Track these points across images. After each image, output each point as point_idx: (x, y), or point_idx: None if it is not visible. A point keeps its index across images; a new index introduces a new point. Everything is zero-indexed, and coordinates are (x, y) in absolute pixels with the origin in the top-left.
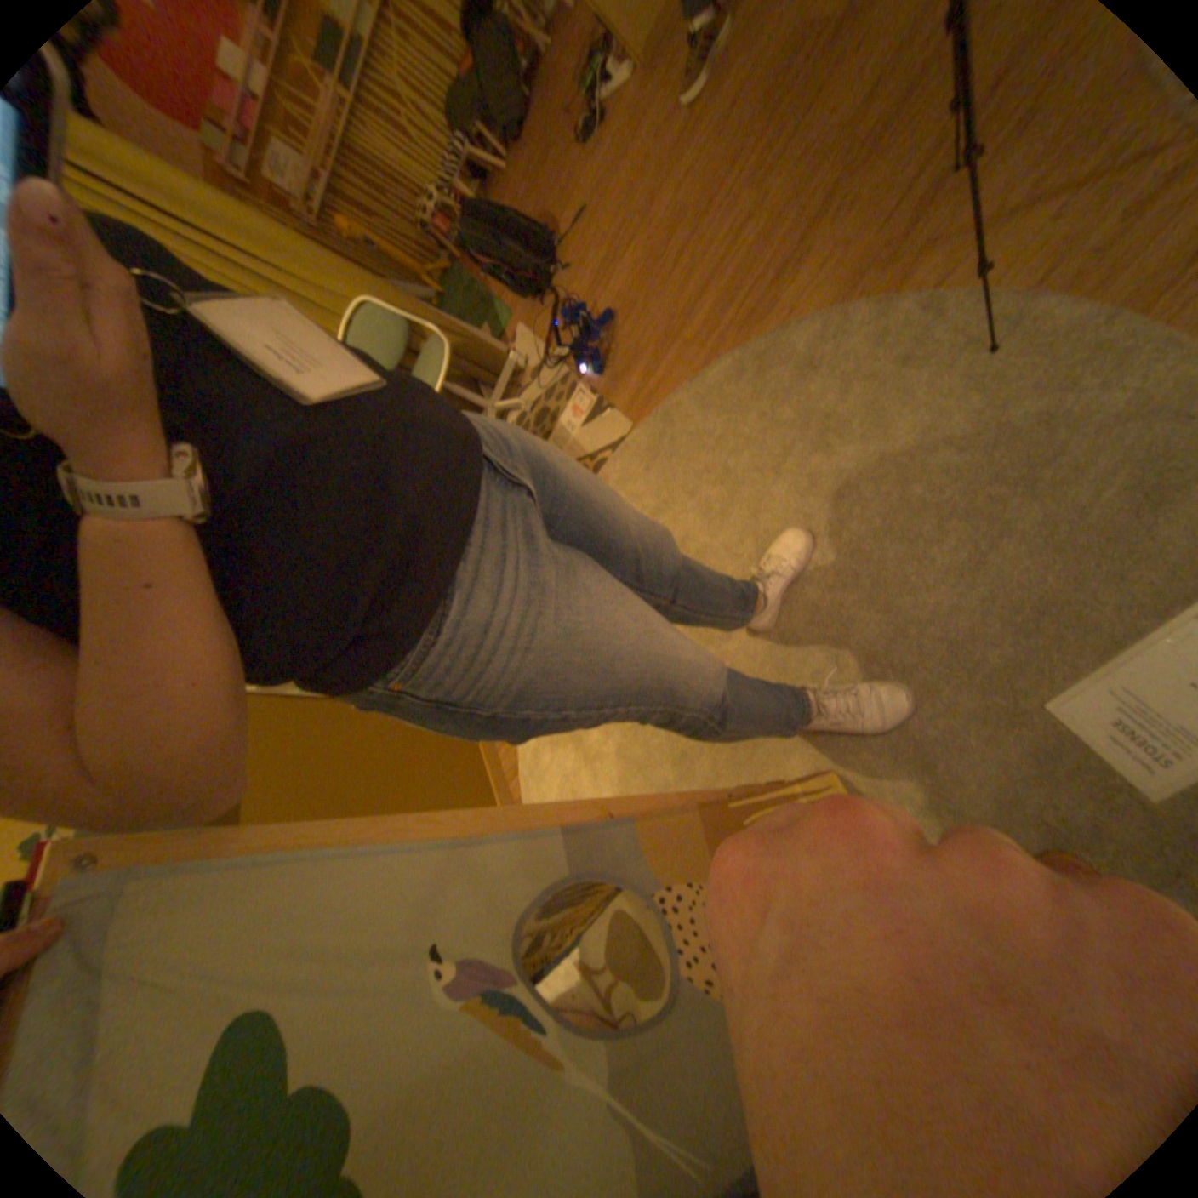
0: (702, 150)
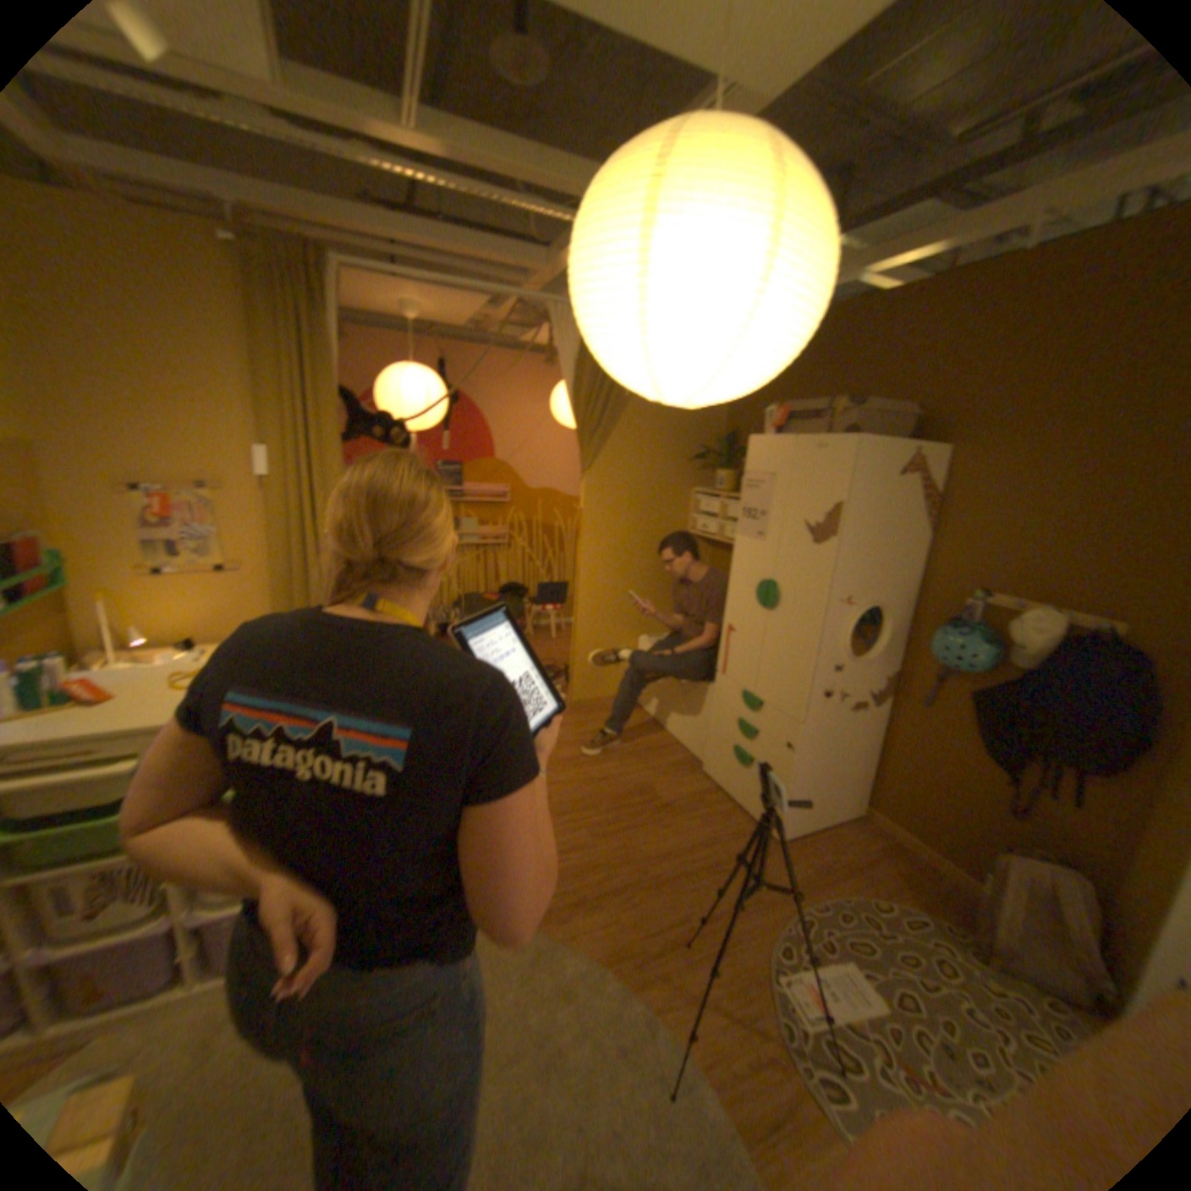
0: (572, 785)
